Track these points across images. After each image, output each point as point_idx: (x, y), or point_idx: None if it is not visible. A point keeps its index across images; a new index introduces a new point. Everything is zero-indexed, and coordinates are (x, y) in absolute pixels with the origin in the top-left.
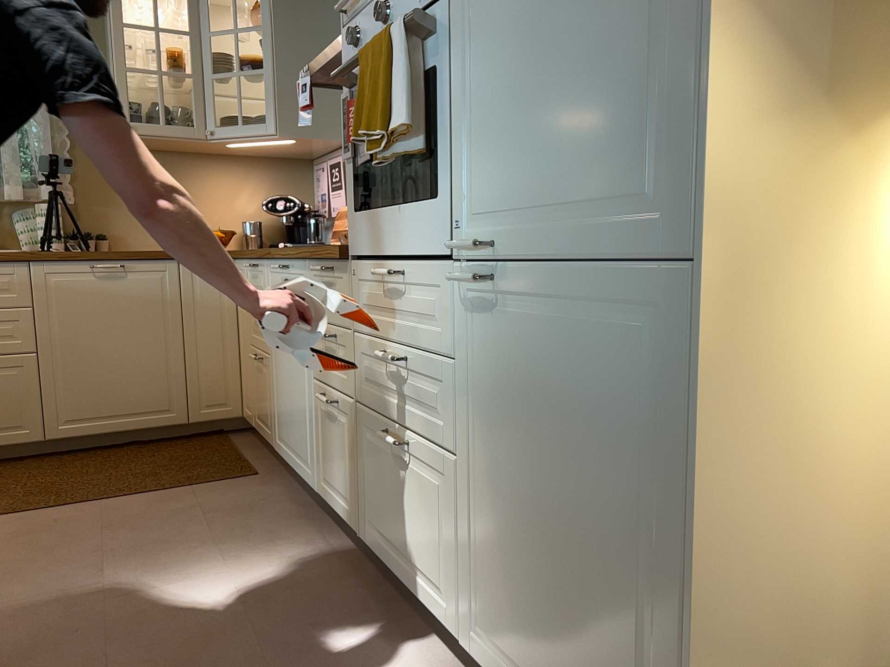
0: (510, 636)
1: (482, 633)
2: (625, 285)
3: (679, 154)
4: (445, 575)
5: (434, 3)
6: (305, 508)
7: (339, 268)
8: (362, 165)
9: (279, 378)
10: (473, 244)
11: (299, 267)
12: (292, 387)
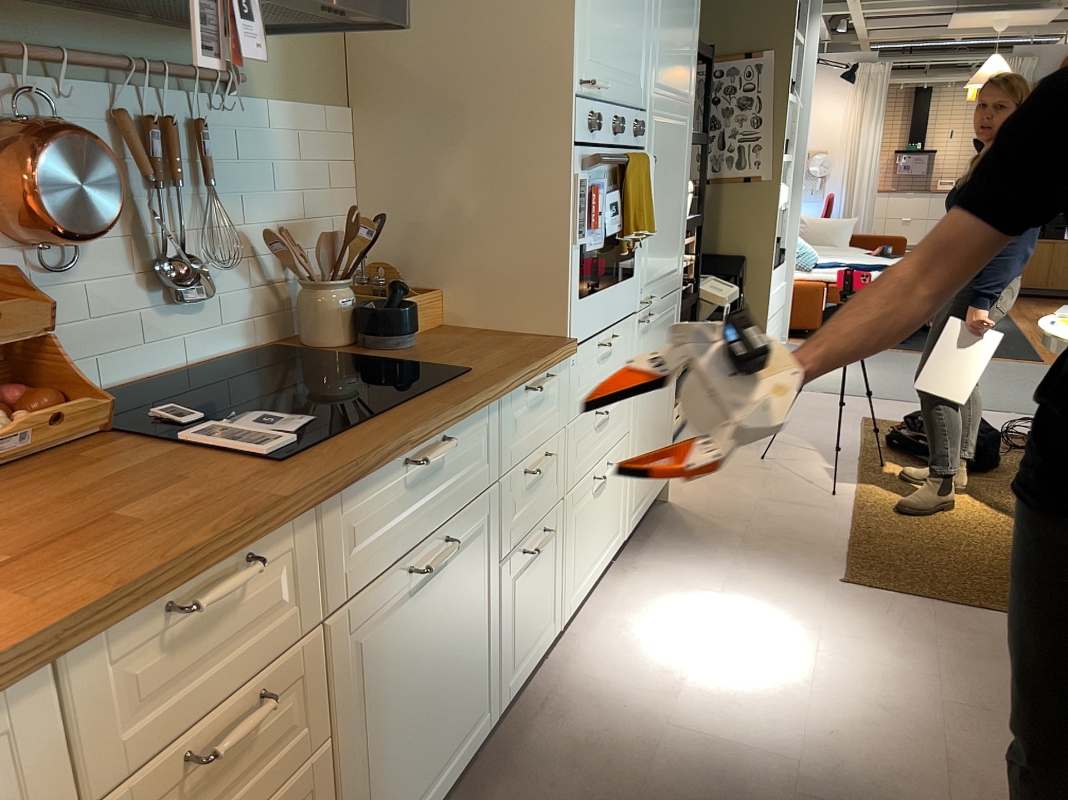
0: (642, 488)
1: (632, 511)
2: (672, 299)
3: (680, 254)
4: (619, 515)
5: (637, 148)
6: (469, 798)
7: (555, 370)
8: (585, 251)
9: (383, 720)
10: (647, 298)
11: (476, 418)
12: (438, 661)
